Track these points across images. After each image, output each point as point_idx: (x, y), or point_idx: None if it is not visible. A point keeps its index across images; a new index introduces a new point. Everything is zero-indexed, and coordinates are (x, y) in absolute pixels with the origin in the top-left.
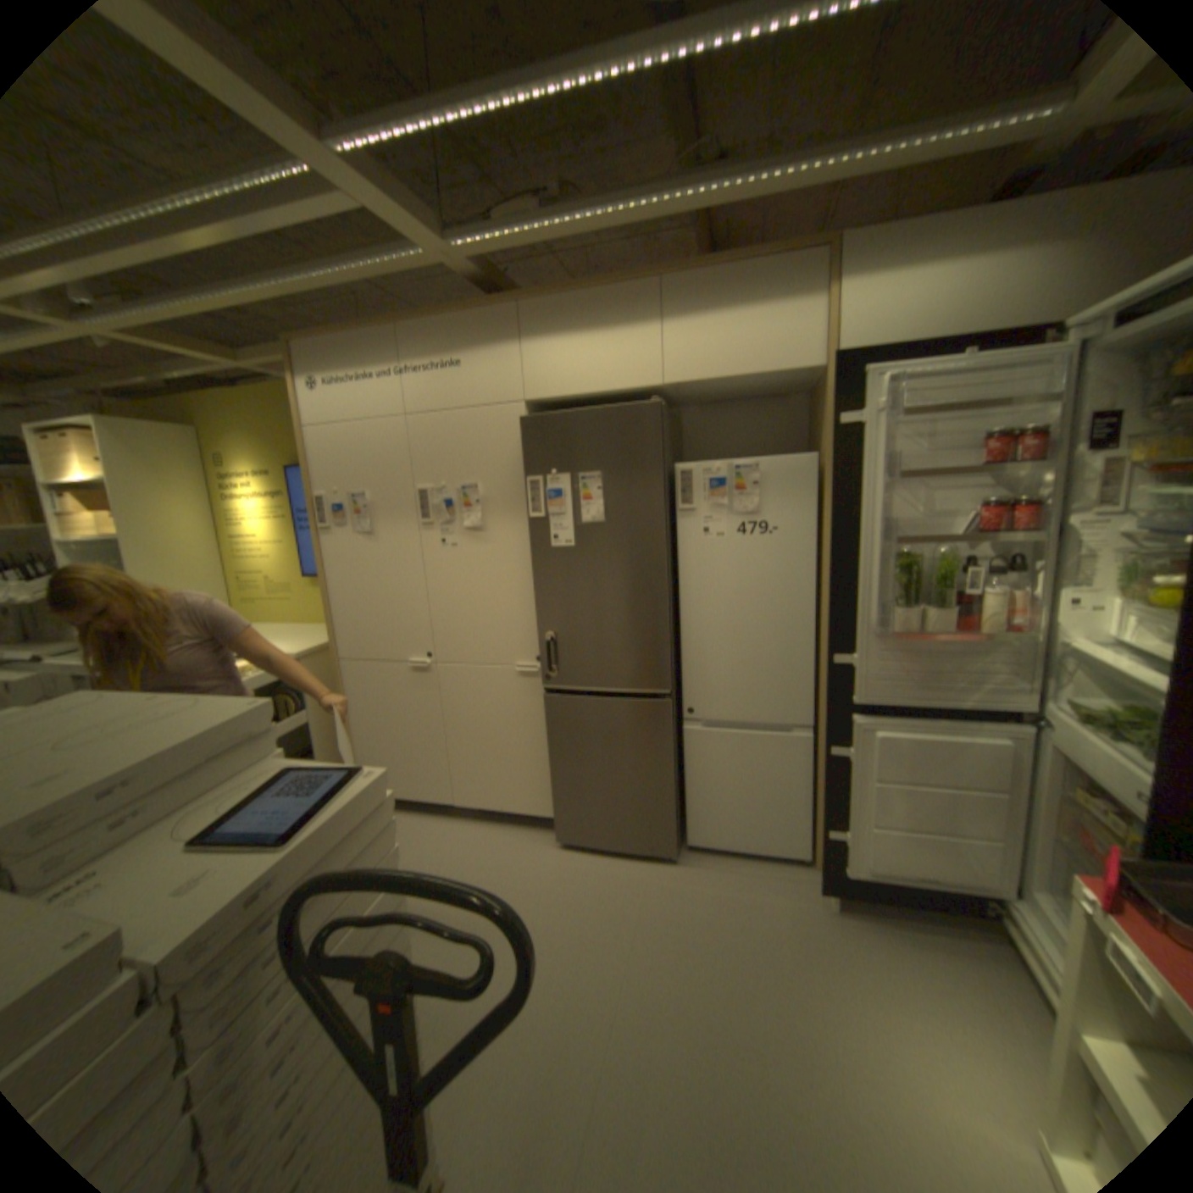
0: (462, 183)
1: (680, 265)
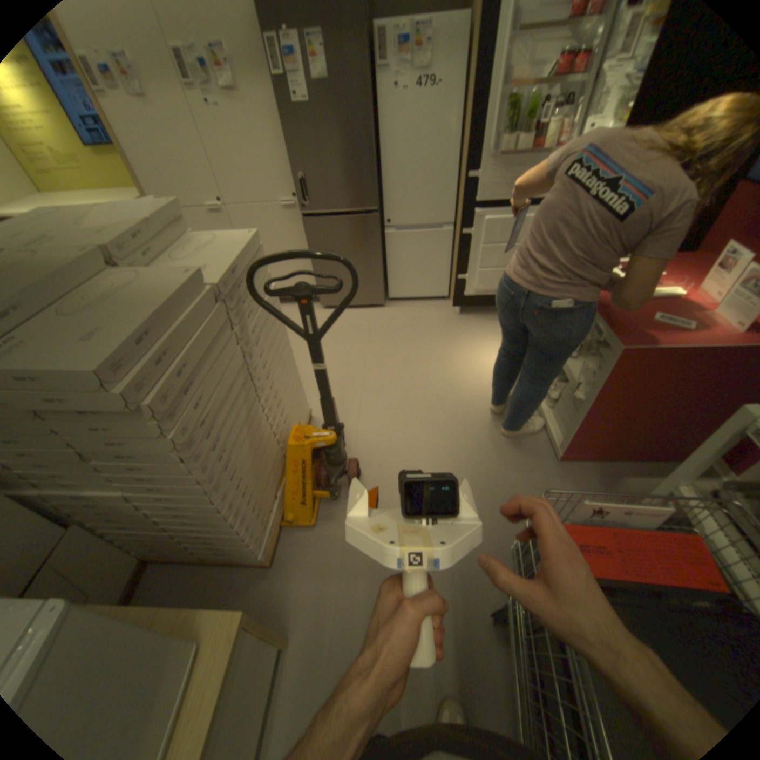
0: None
1: None
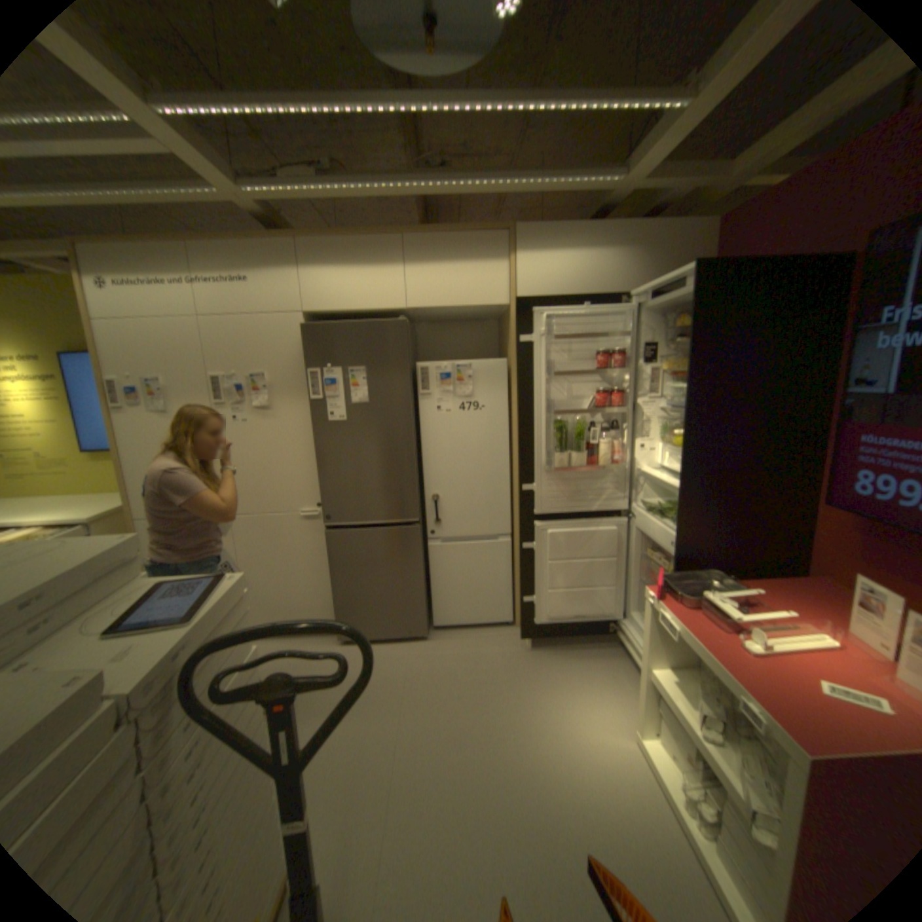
0: (248, 142)
1: (416, 229)
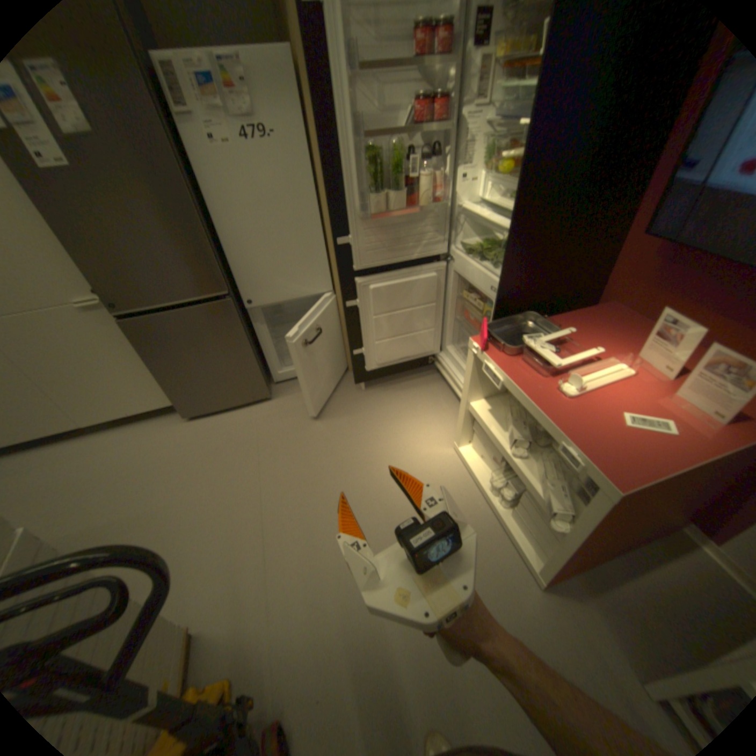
0: None
1: None
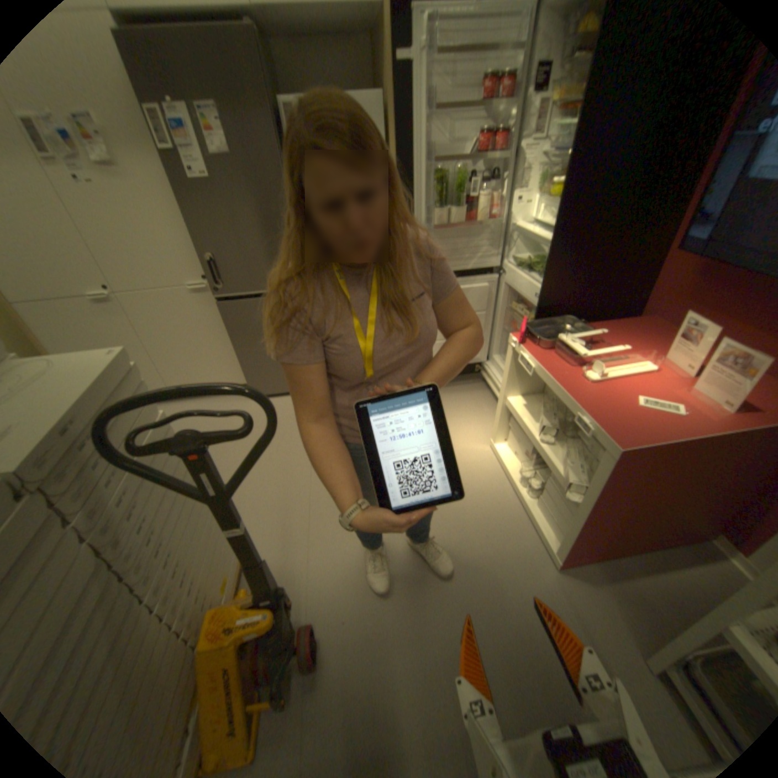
0: None
1: None
